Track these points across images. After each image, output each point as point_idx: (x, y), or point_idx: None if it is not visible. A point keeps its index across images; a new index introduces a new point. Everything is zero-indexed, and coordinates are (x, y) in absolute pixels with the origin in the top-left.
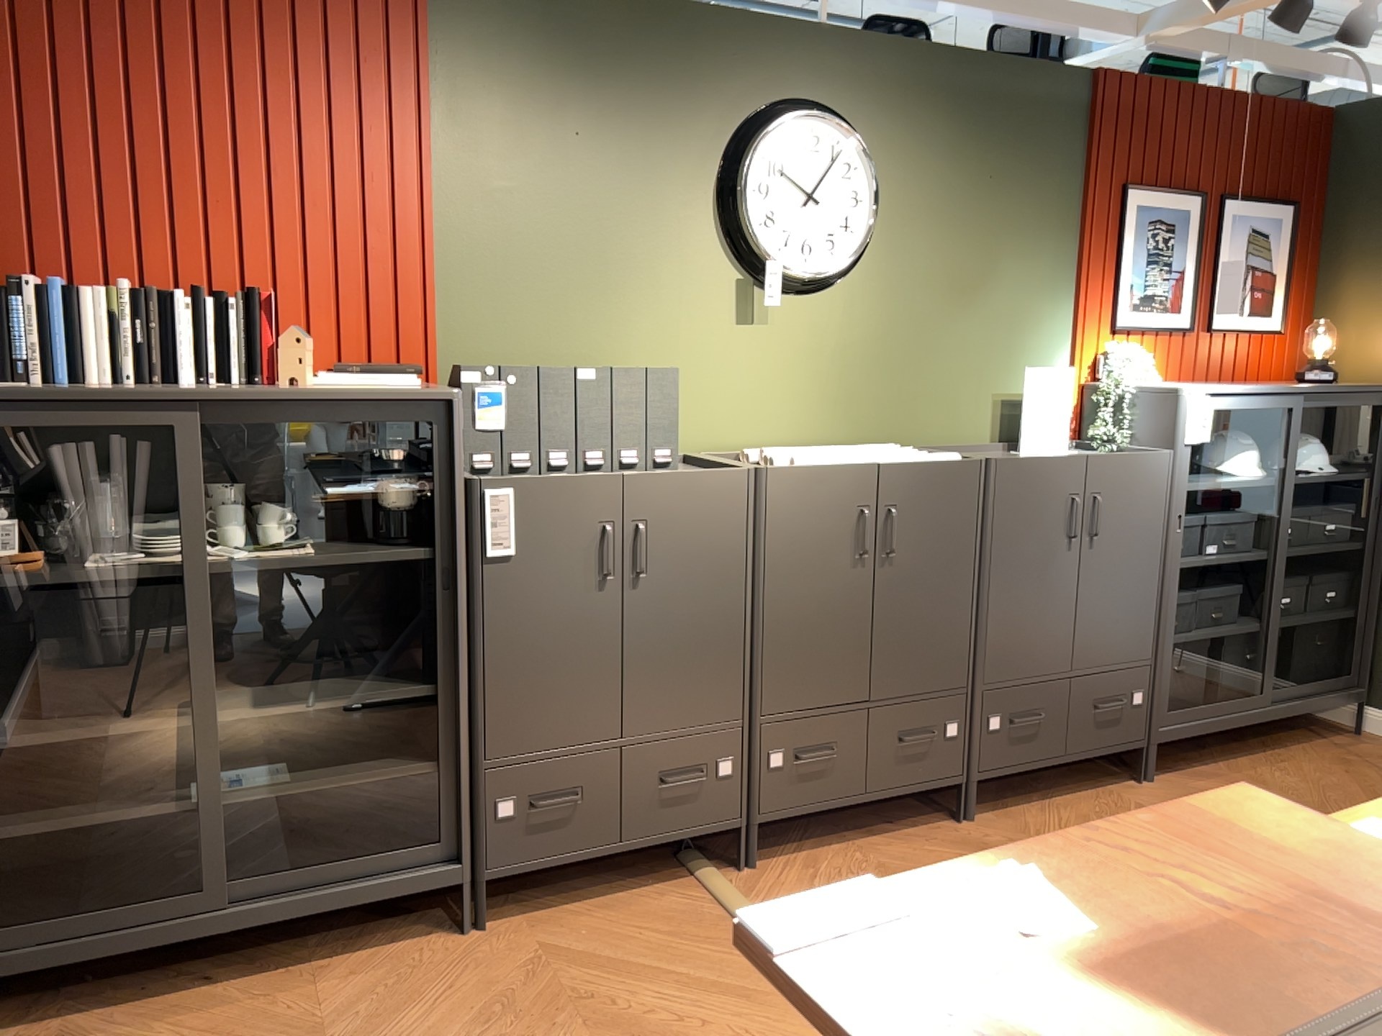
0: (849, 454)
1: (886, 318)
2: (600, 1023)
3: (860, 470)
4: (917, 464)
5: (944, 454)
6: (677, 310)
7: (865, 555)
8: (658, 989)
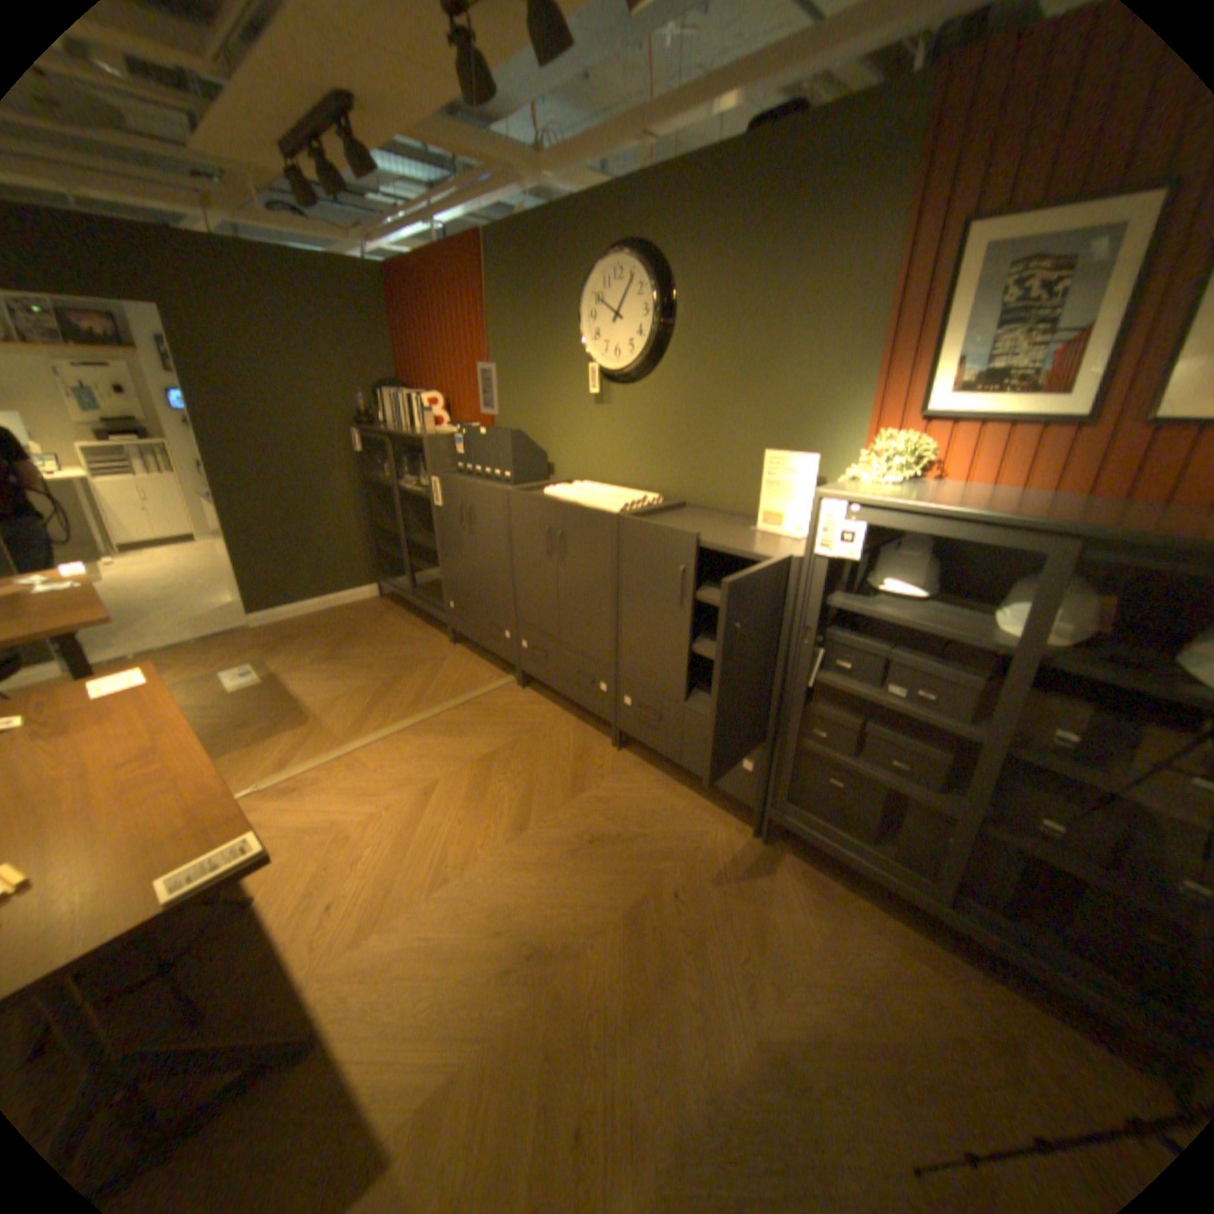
0: (582, 494)
1: (681, 401)
2: (398, 678)
3: (546, 503)
4: (575, 507)
5: (612, 506)
6: (568, 397)
7: (552, 555)
8: (420, 684)
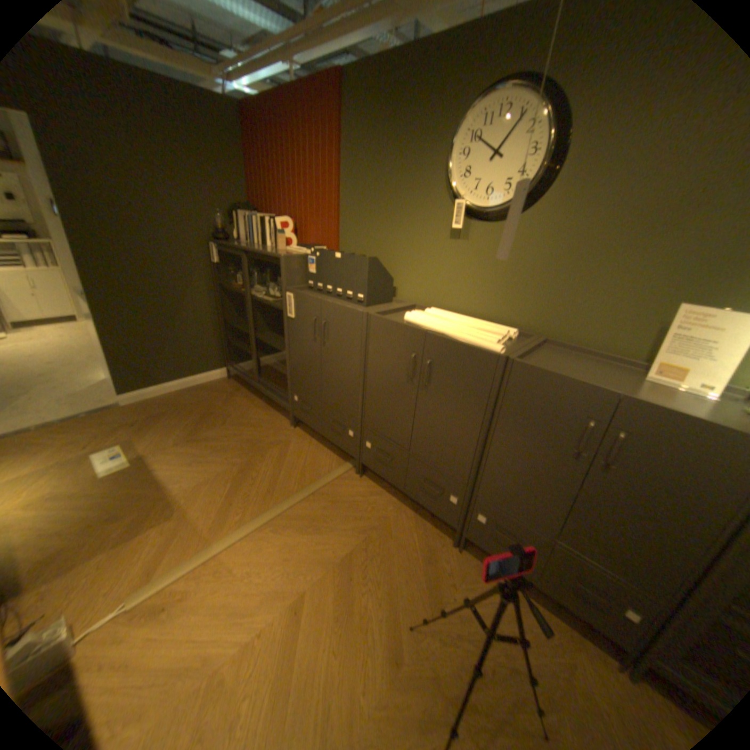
0: (445, 323)
1: (556, 241)
2: (252, 462)
3: (414, 331)
4: (450, 340)
5: (491, 342)
6: (421, 229)
7: (413, 378)
8: (273, 470)
